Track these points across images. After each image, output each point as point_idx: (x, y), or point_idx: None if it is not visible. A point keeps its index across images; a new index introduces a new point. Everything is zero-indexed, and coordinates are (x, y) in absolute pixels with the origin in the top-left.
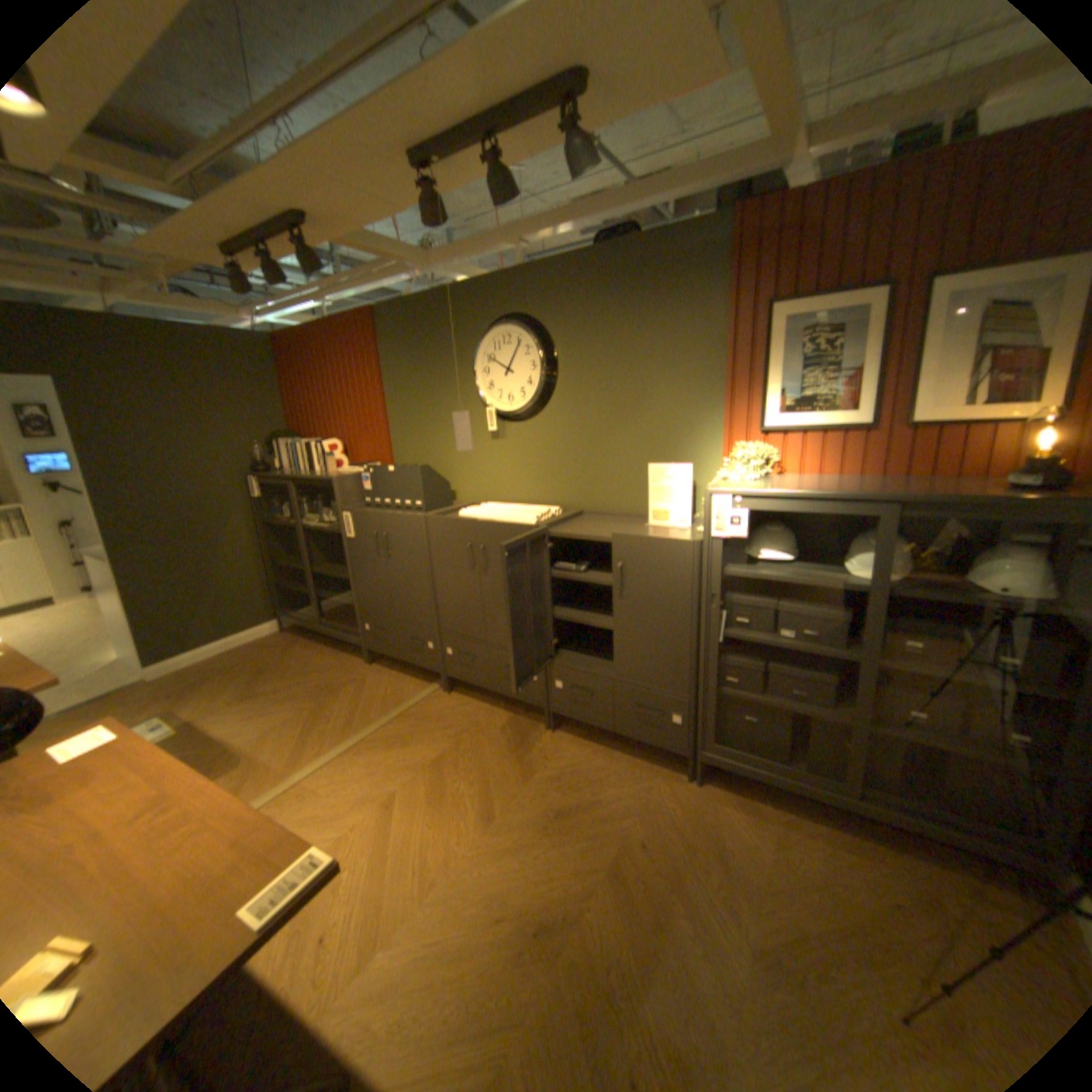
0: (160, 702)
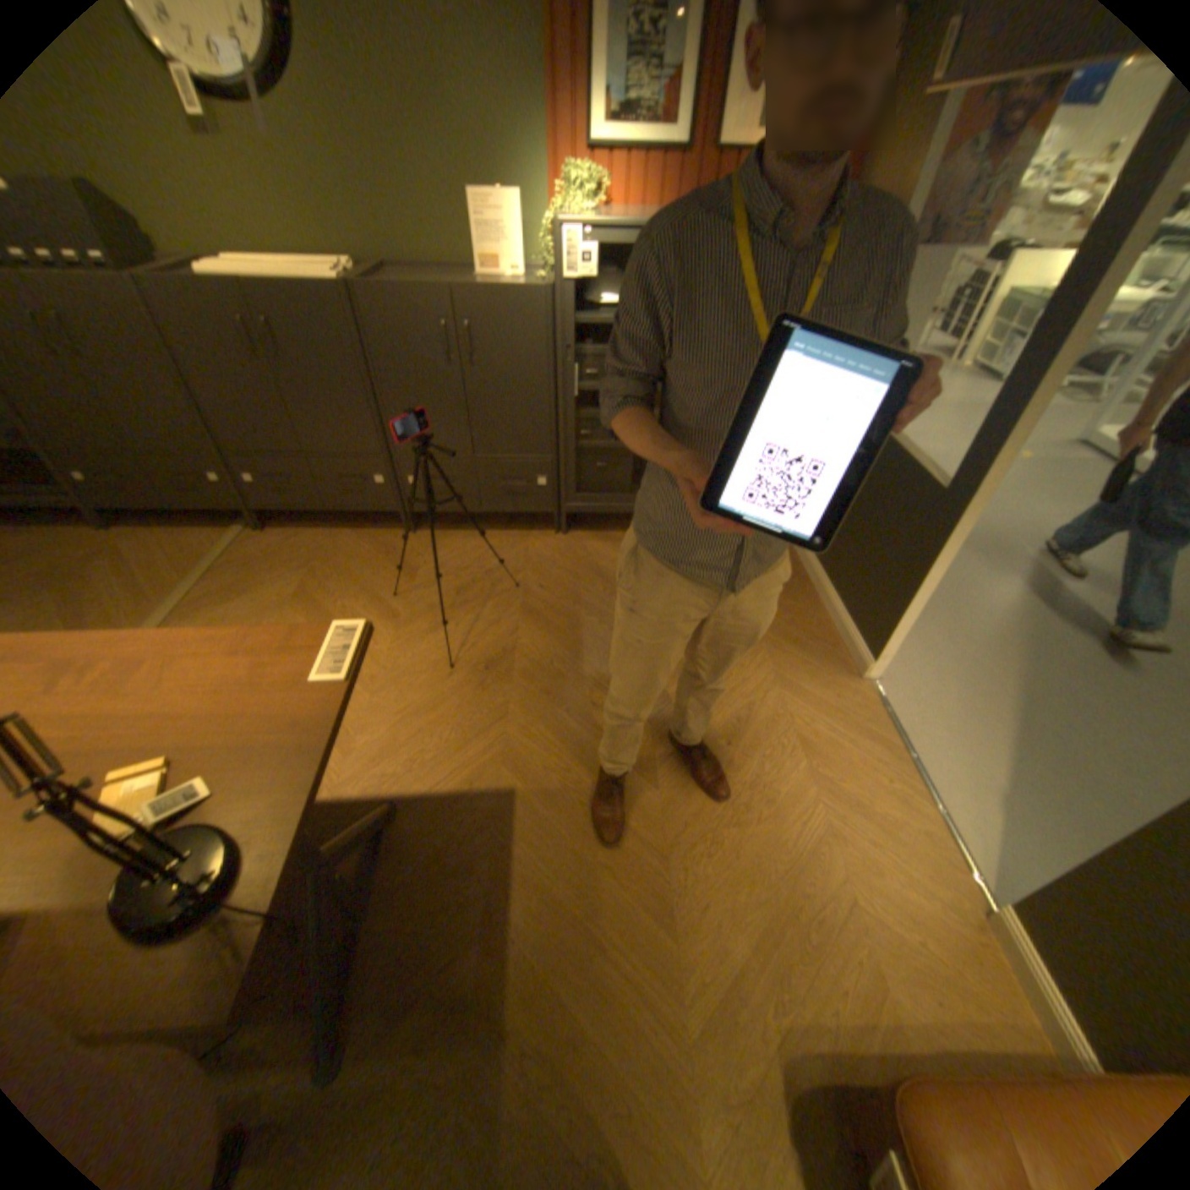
0: None
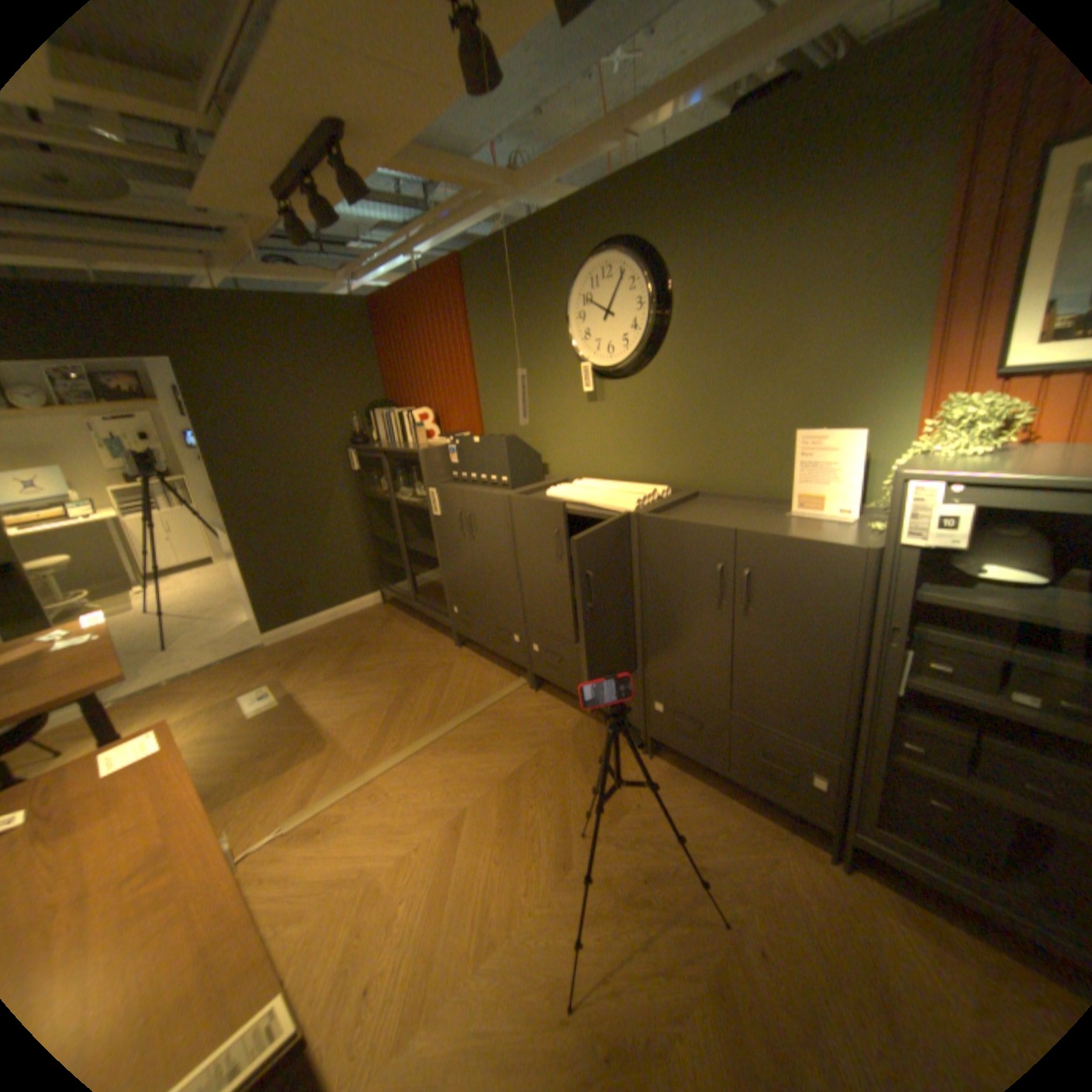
0: (272, 671)
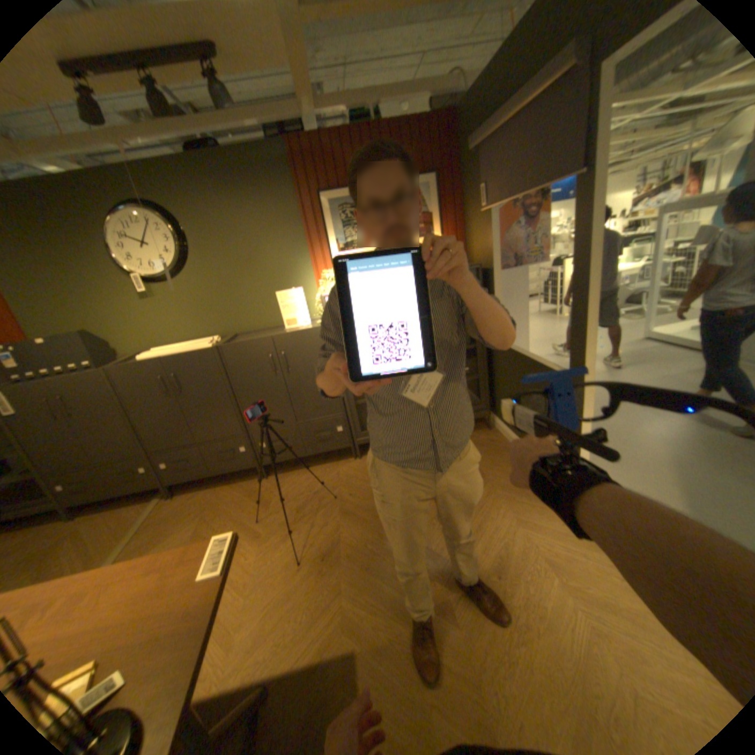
0: None
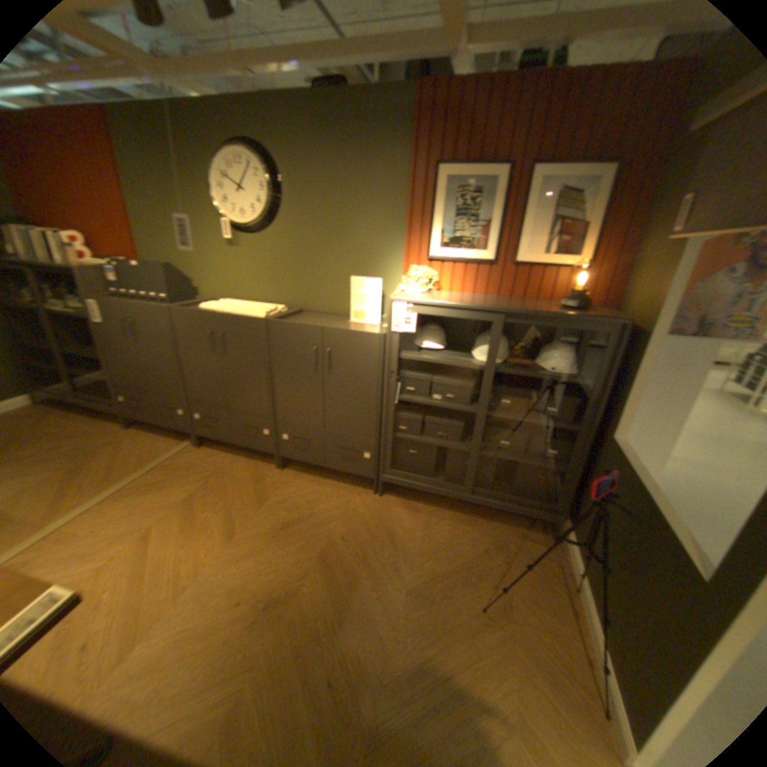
0: None
